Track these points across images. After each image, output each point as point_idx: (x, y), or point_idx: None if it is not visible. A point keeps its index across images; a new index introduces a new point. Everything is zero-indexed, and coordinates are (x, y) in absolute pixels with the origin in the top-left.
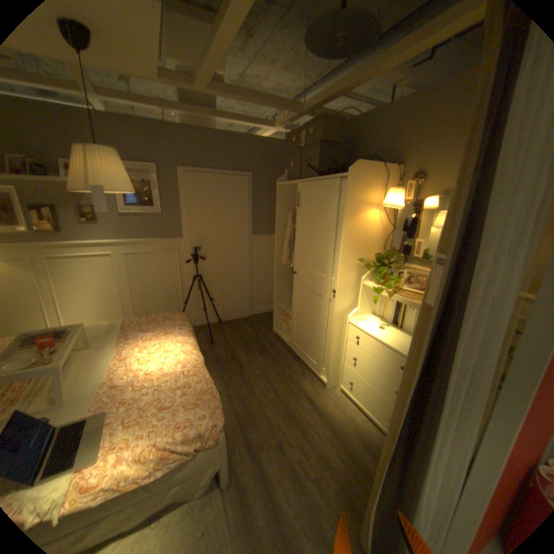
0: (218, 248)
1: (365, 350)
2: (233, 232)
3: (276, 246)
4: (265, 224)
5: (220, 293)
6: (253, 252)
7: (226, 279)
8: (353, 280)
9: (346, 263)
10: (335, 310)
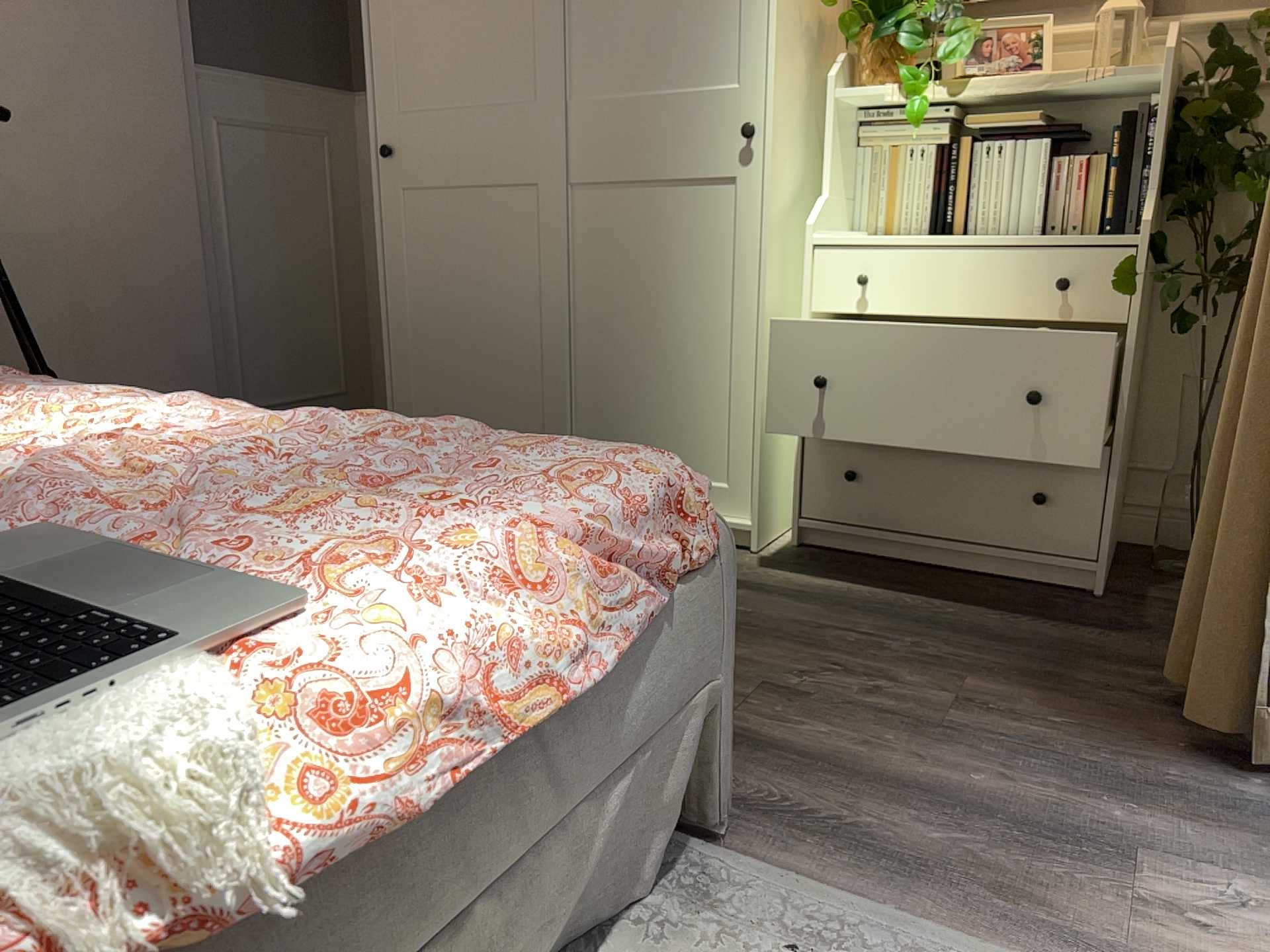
0: (45, 100)
1: (899, 316)
2: (110, 29)
3: (375, 71)
4: (251, 24)
5: (80, 355)
6: (211, 155)
7: (103, 278)
8: (800, 88)
9: (786, 8)
10: (768, 199)
